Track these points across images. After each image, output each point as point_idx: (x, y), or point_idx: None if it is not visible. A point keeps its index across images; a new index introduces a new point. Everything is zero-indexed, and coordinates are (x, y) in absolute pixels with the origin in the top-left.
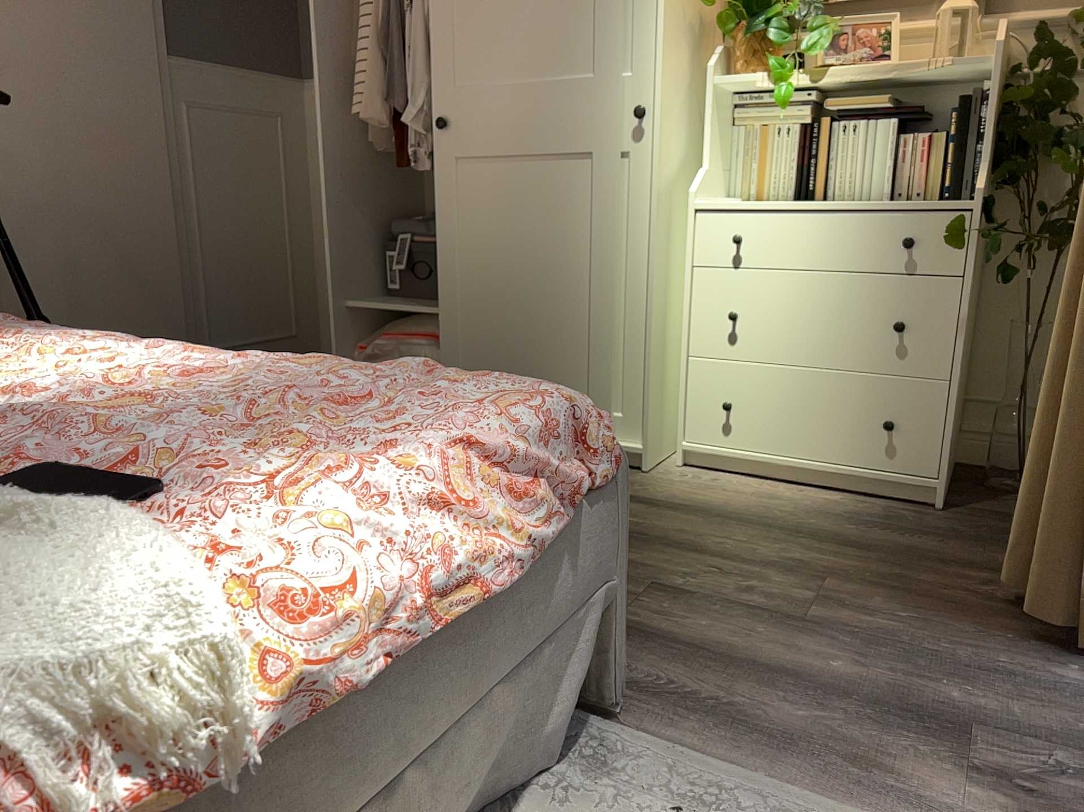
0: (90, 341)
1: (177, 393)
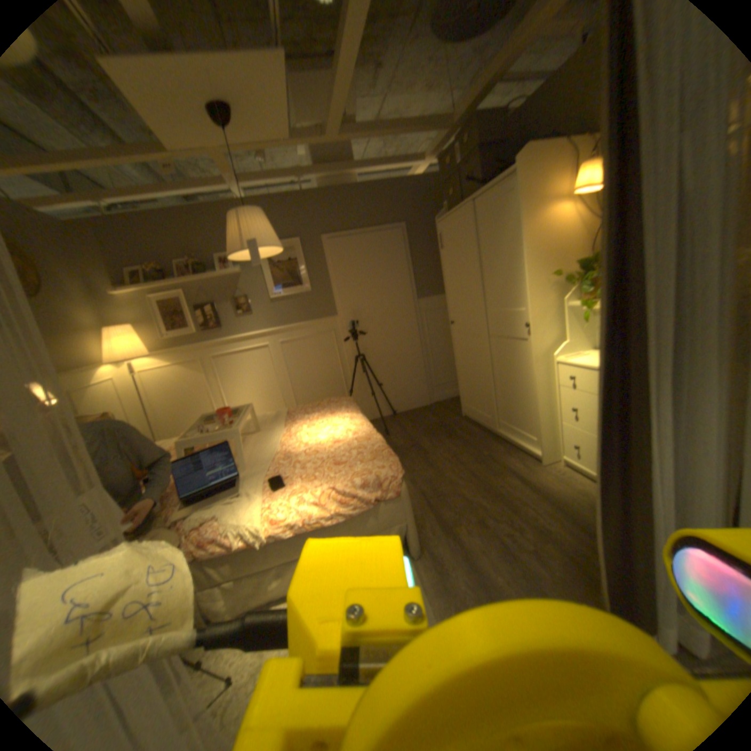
0: (348, 415)
1: (332, 445)
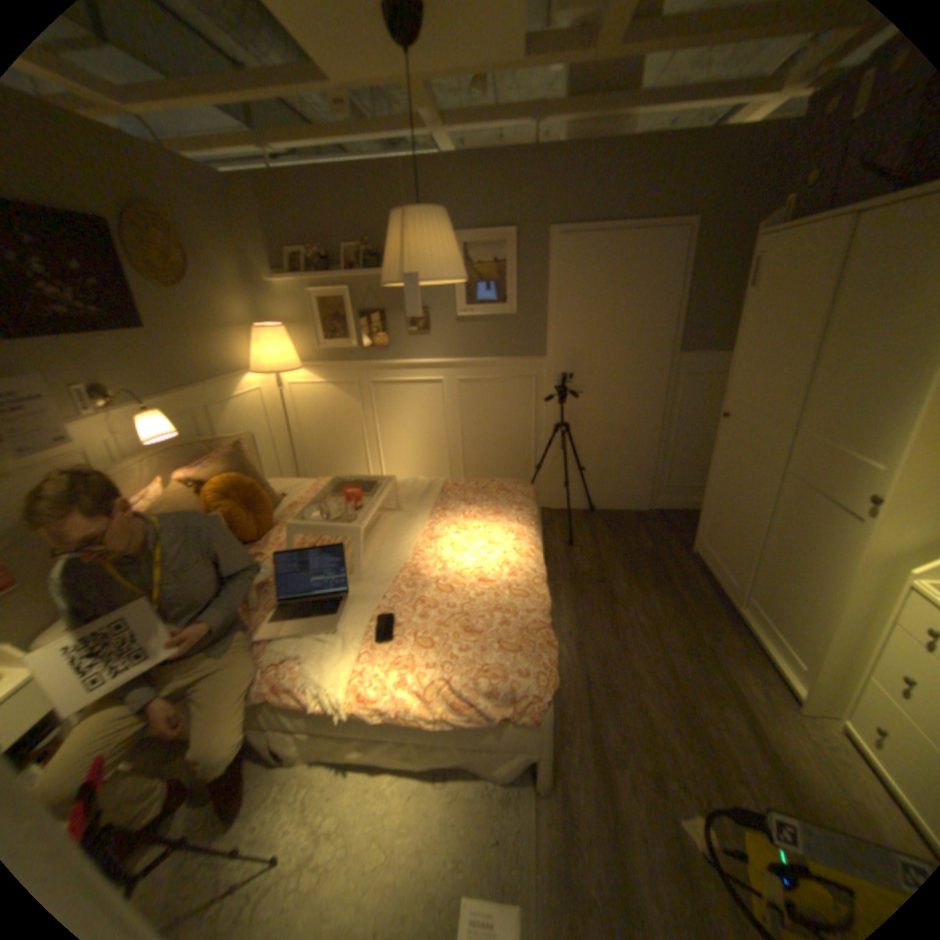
0: (514, 528)
1: (474, 584)
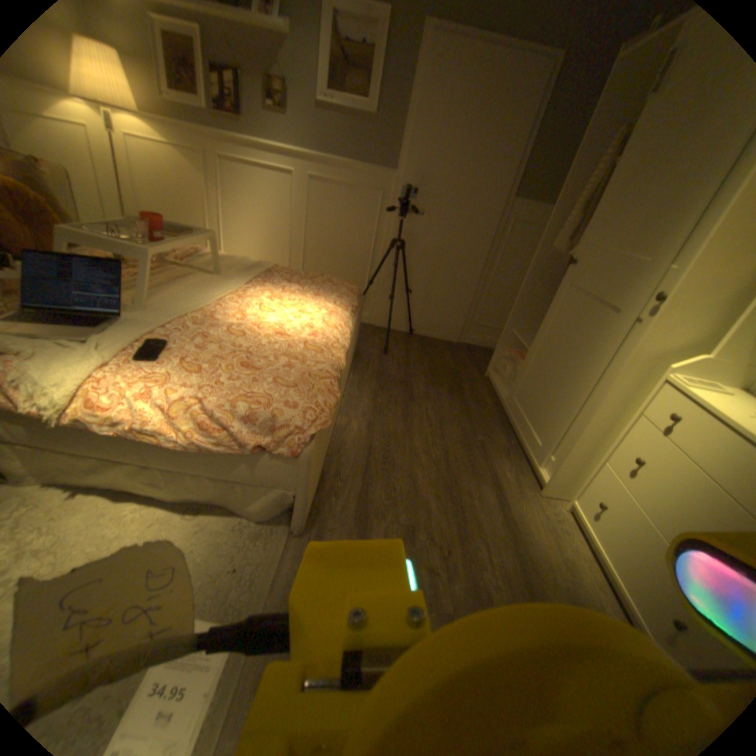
0: (330, 306)
1: (271, 335)
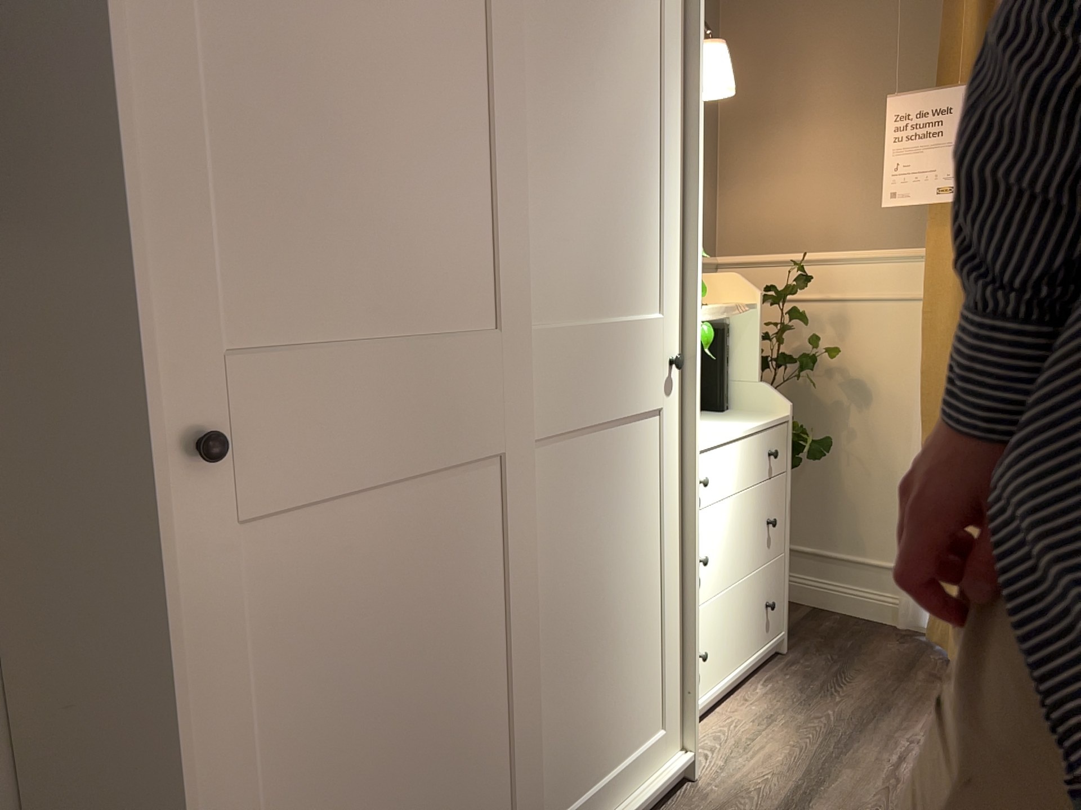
0: None
1: None
